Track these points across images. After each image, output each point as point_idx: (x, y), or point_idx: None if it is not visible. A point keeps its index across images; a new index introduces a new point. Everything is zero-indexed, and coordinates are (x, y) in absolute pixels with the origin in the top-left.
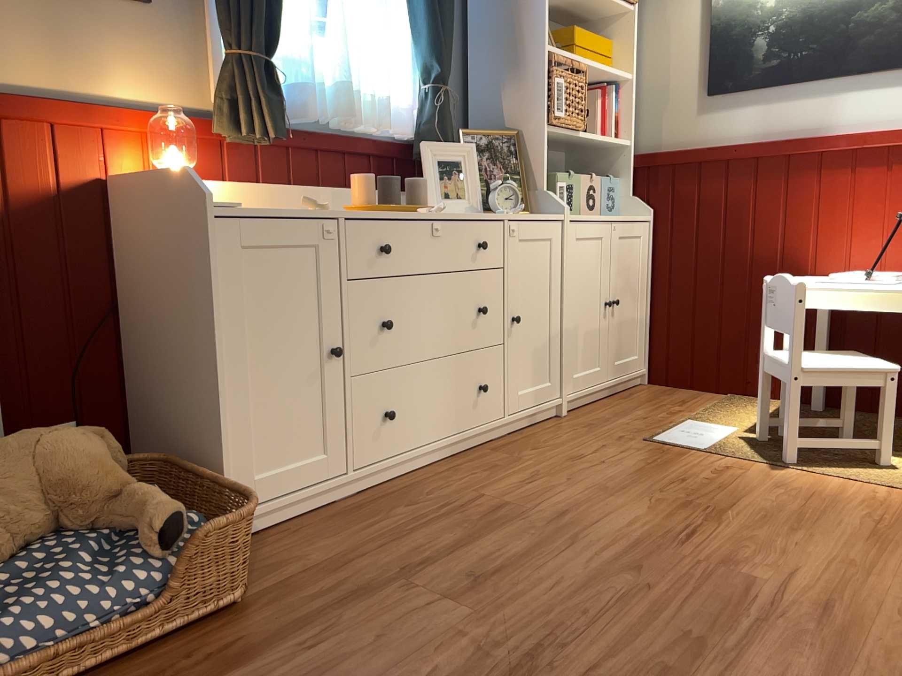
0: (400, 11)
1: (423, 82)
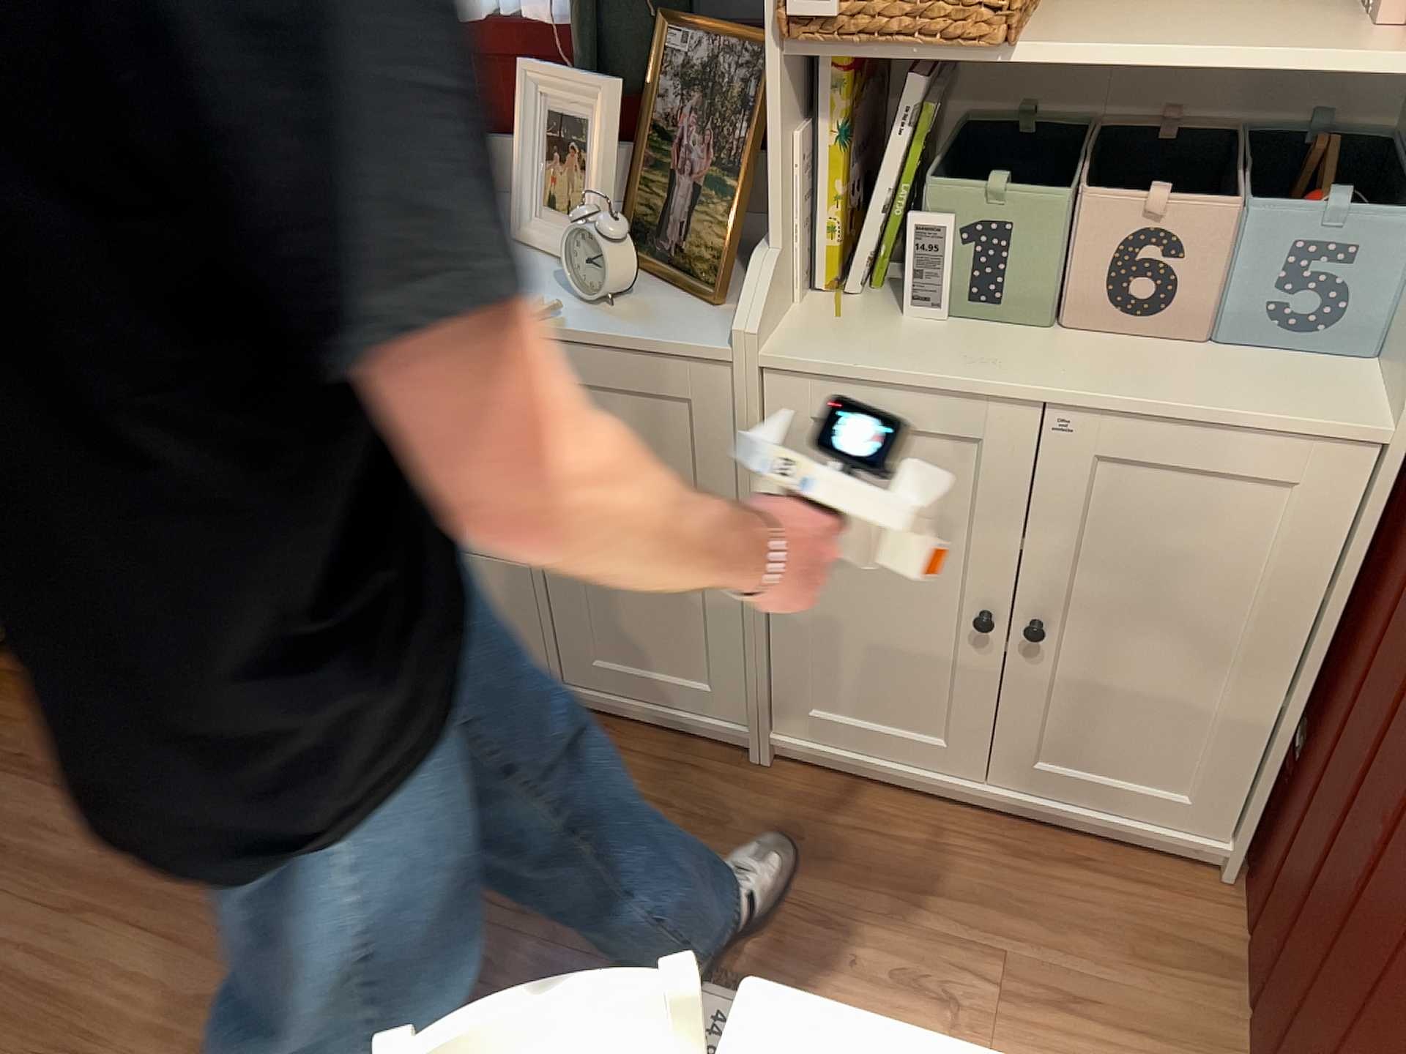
0: None
1: None
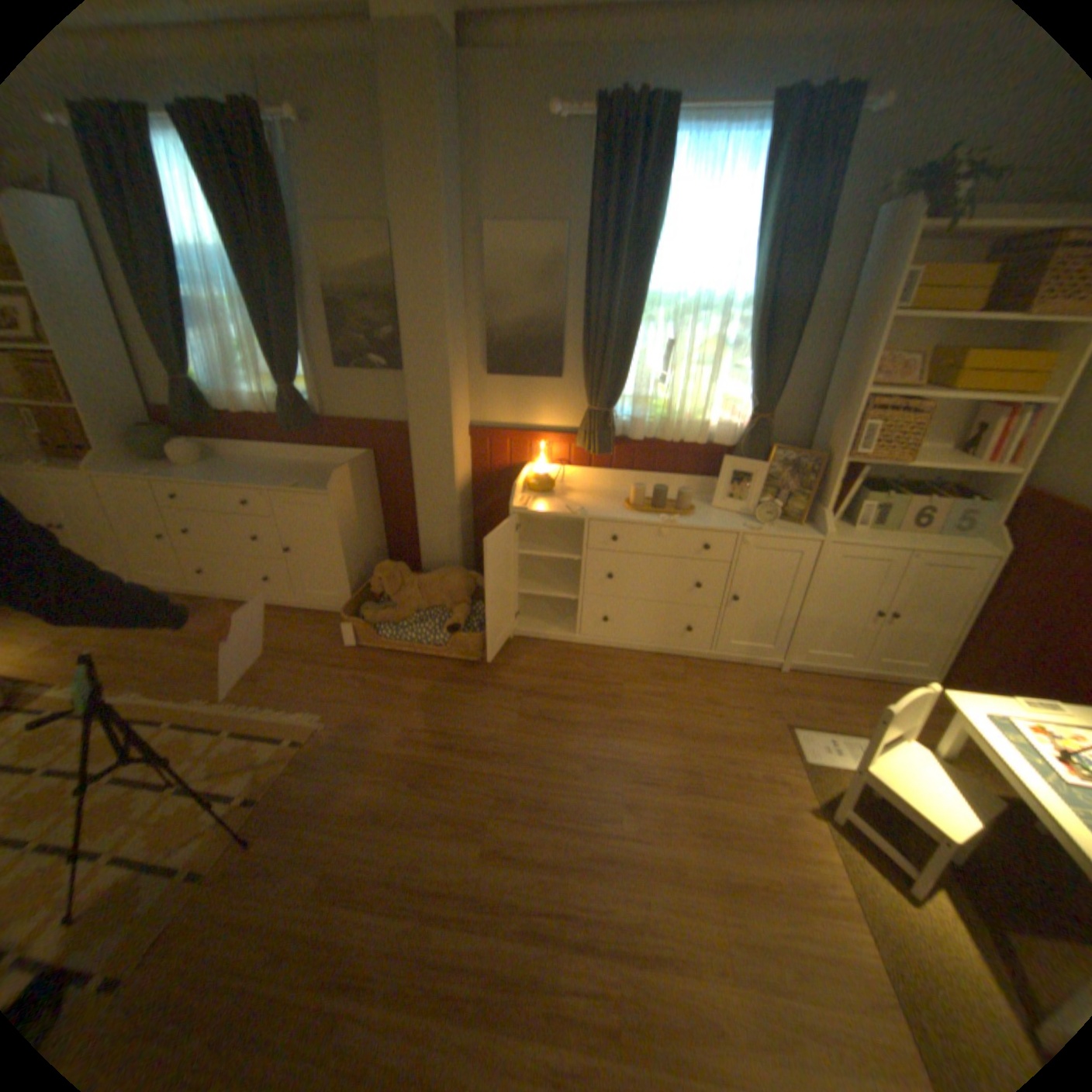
0: (743, 355)
1: (750, 408)
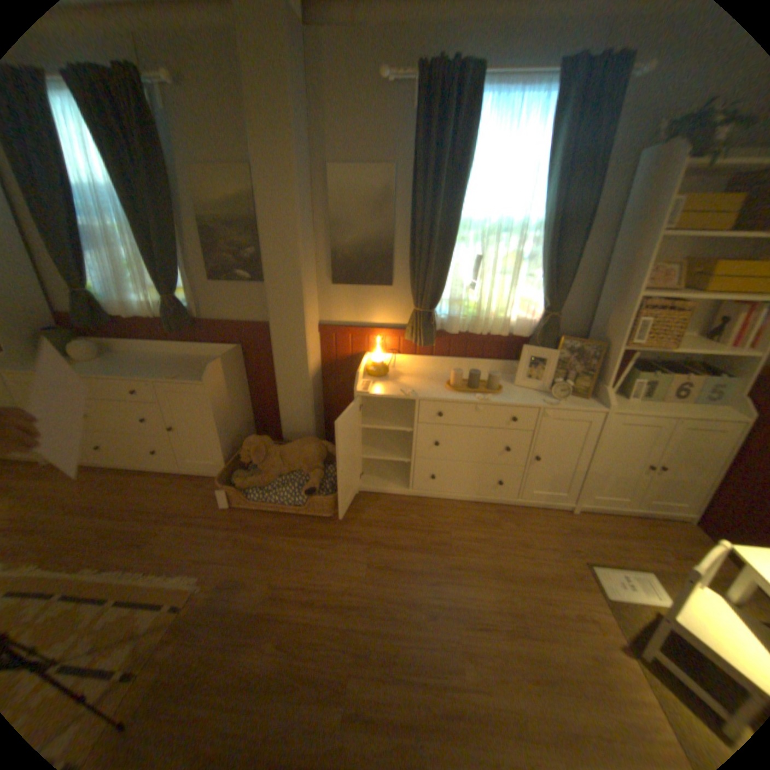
0: (536, 266)
1: (543, 307)
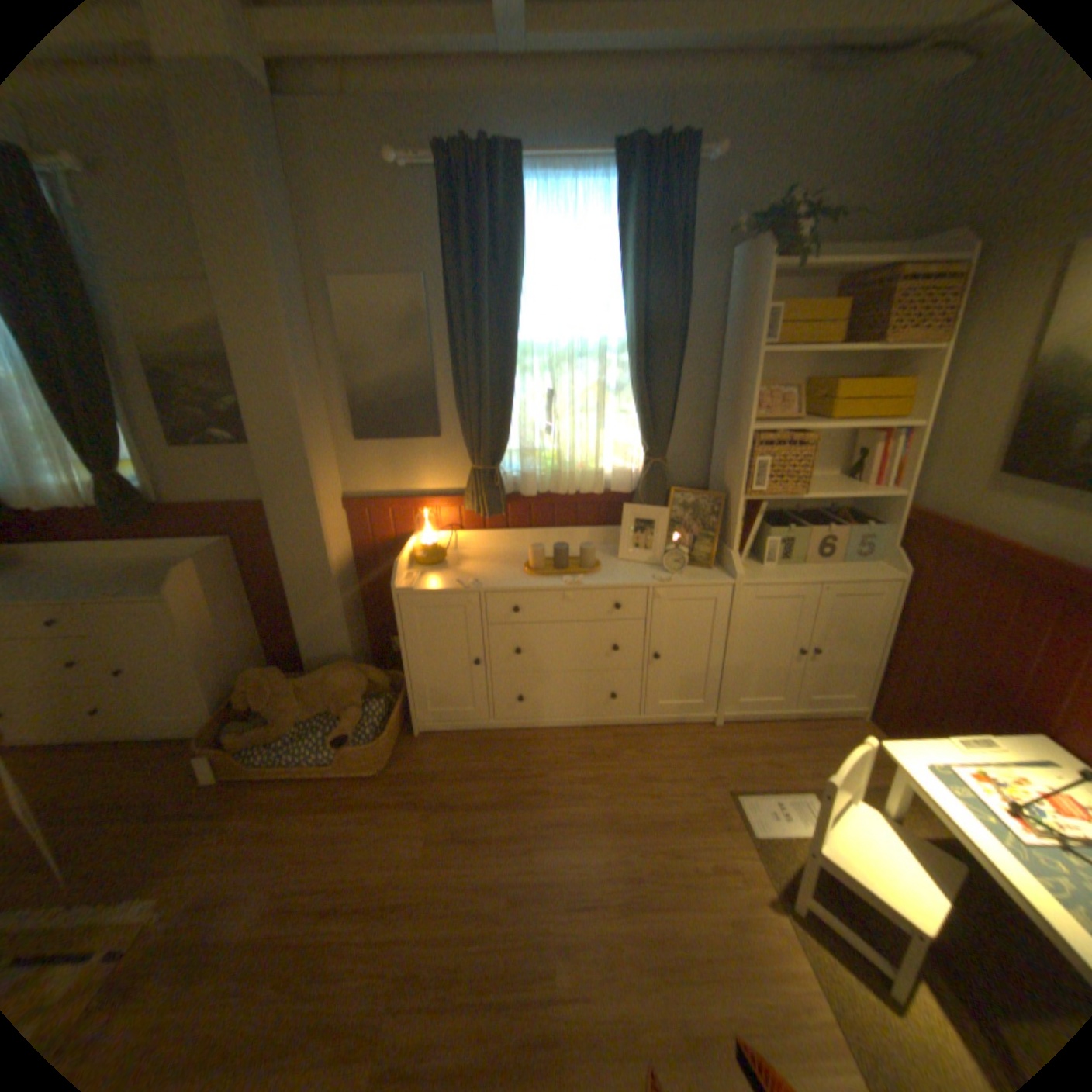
0: (627, 399)
1: (643, 452)
